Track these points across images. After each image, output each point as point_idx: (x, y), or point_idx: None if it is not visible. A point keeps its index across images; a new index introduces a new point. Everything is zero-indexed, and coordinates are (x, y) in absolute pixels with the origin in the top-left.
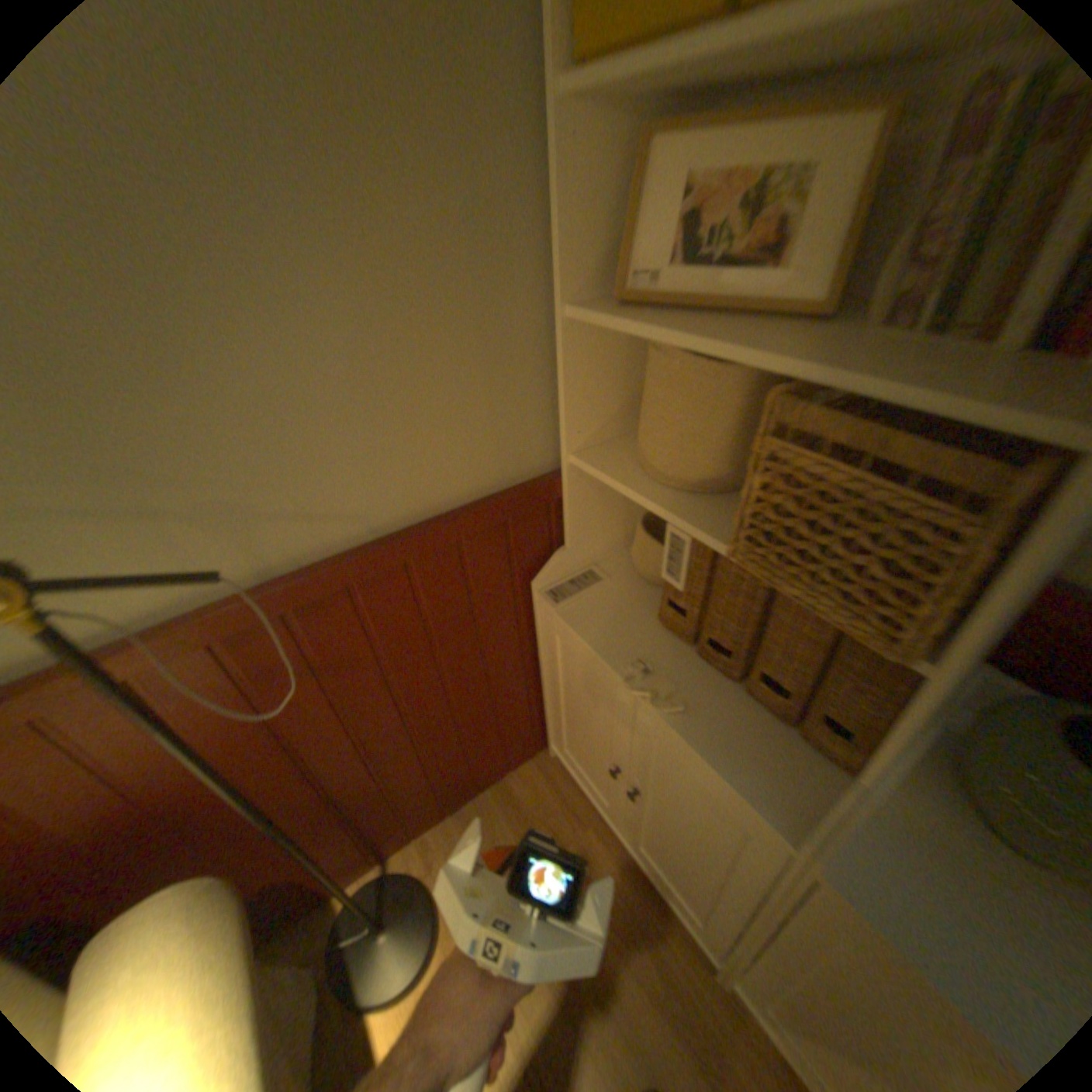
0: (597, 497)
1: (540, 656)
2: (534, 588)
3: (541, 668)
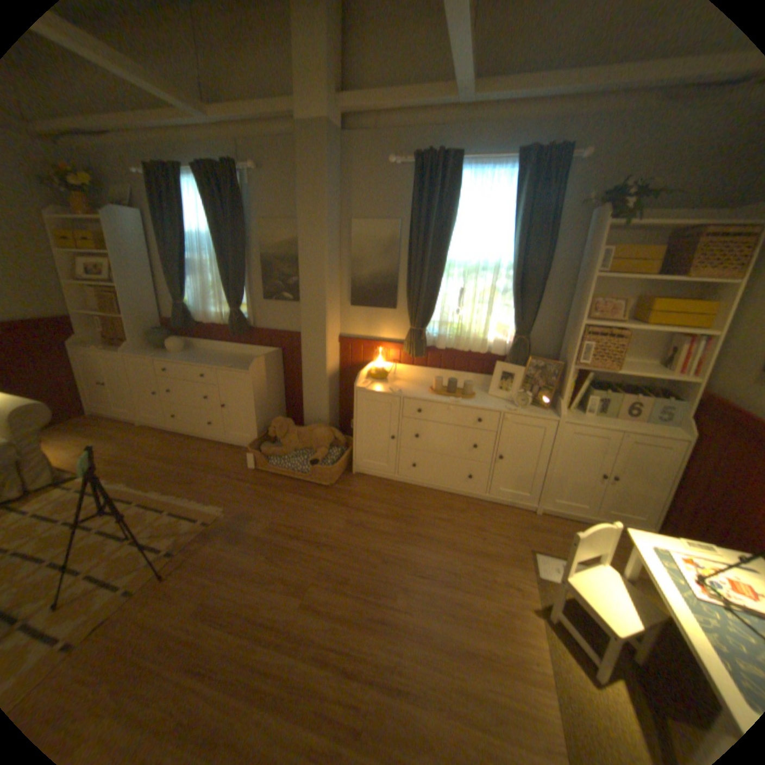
0: (81, 324)
1: (72, 371)
2: (65, 347)
3: (73, 376)
